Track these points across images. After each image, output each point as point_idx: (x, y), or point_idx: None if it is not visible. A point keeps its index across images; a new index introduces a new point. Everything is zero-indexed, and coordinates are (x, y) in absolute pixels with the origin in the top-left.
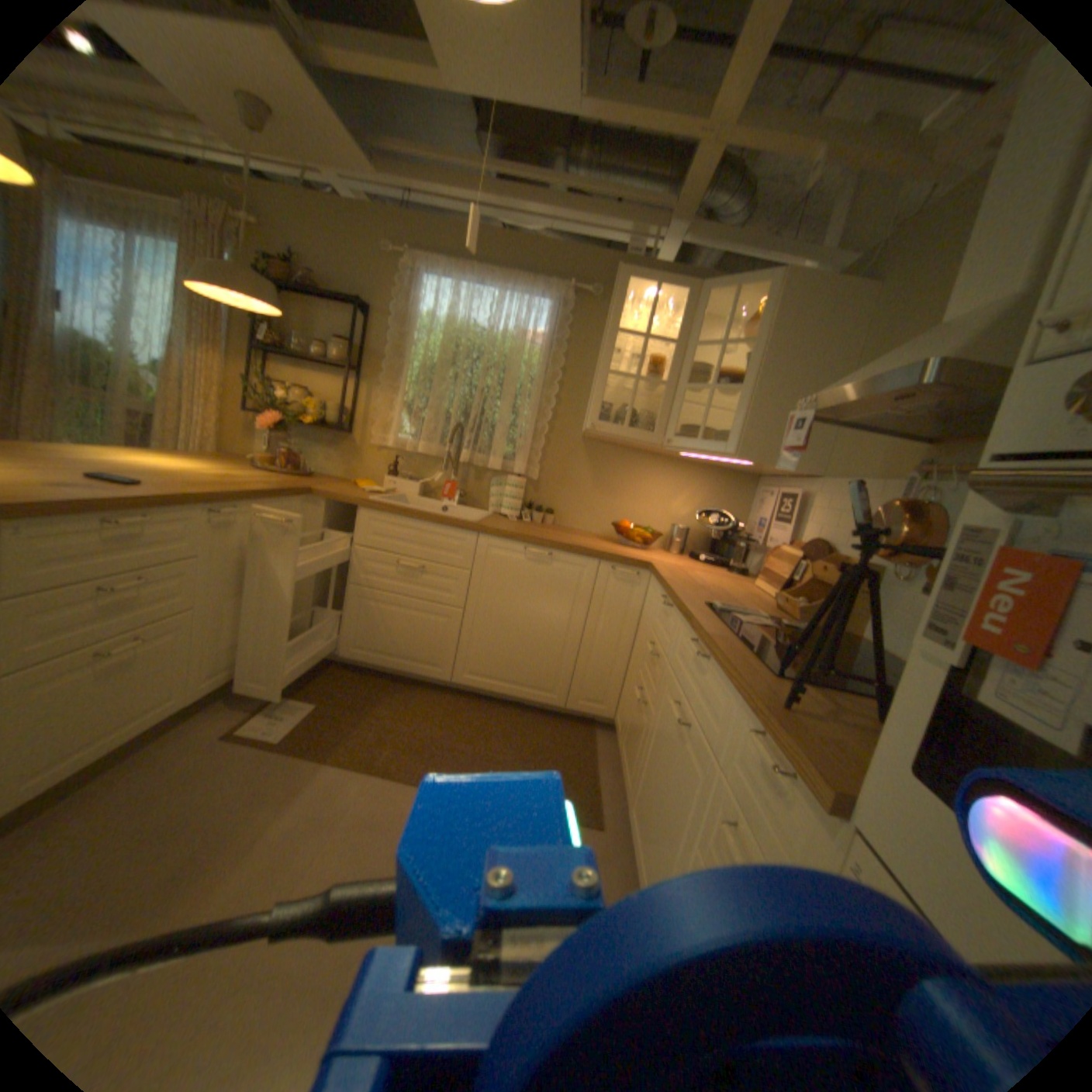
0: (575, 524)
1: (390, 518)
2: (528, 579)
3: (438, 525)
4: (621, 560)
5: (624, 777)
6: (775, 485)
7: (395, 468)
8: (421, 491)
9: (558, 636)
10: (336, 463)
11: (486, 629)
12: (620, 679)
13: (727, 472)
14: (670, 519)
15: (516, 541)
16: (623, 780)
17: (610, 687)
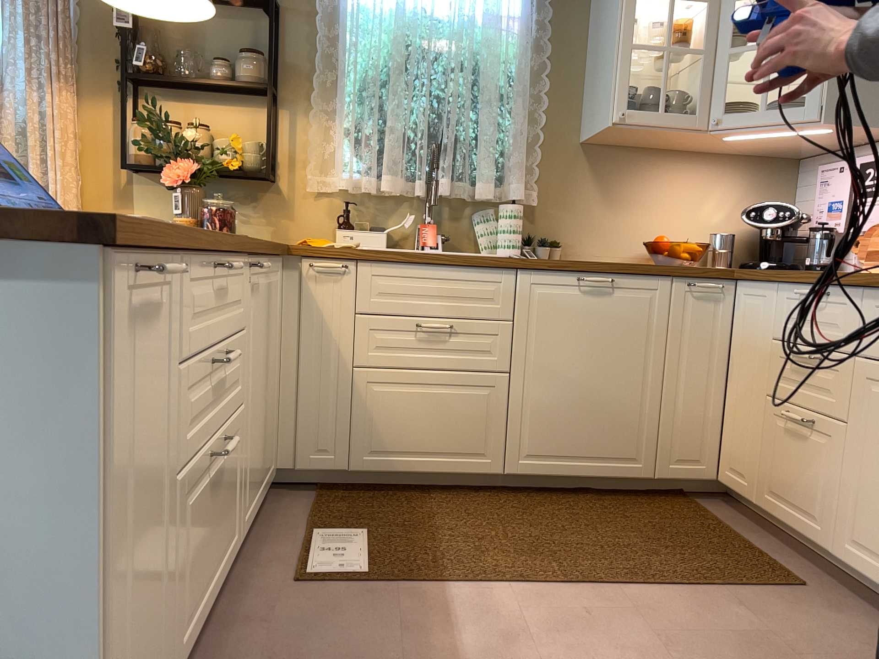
0: (588, 252)
1: (399, 267)
2: (589, 316)
3: (464, 265)
4: (701, 270)
5: (796, 522)
6: (834, 159)
7: (347, 215)
8: (387, 241)
9: (636, 383)
10: (259, 222)
11: (544, 392)
12: (719, 423)
13: (762, 157)
14: (703, 227)
15: (569, 269)
16: (791, 528)
17: (708, 435)
